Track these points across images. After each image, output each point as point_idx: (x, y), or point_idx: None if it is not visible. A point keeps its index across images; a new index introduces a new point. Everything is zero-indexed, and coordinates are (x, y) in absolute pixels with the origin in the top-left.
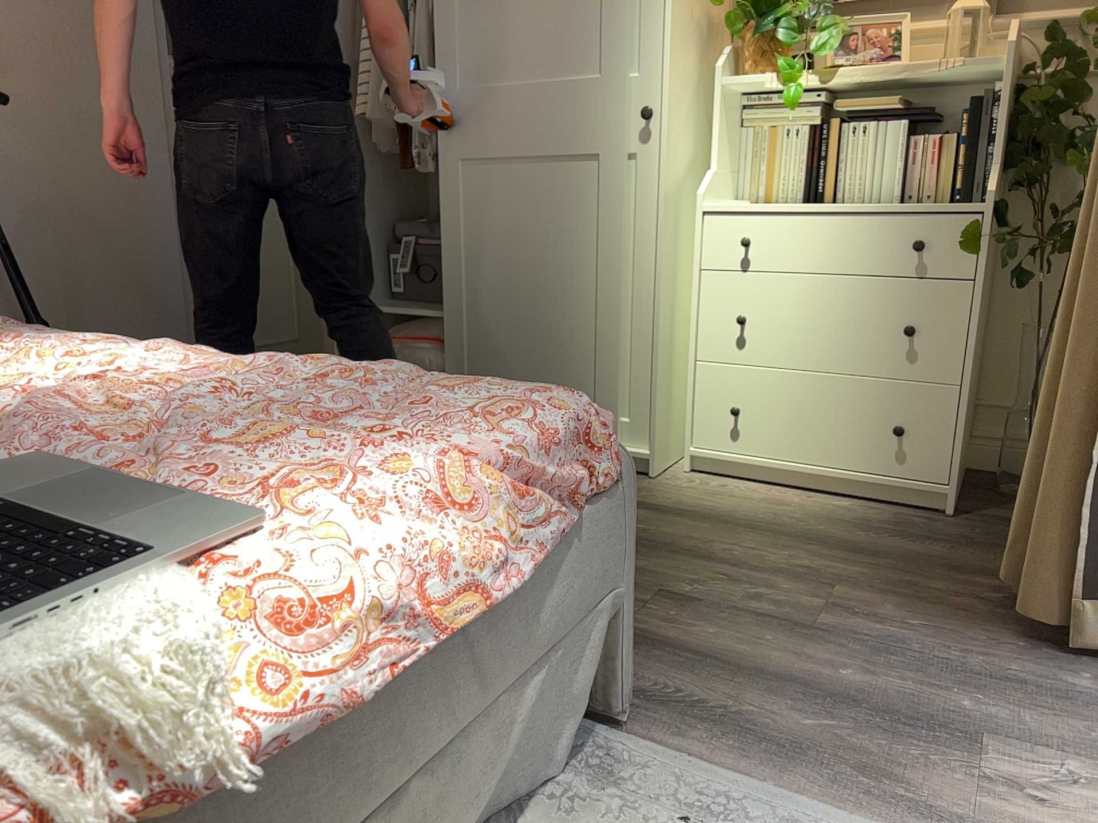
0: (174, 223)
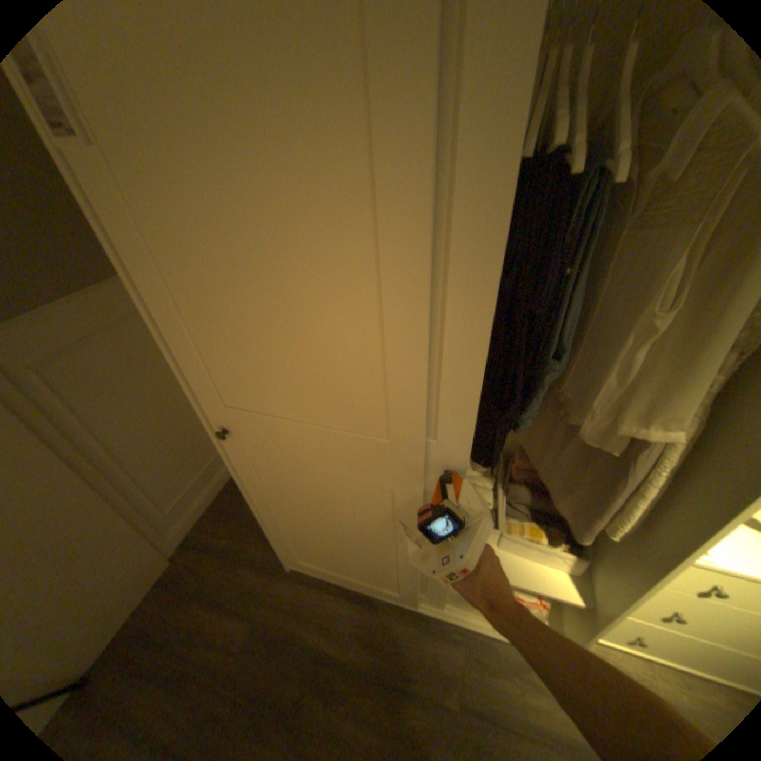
0: (77, 486)
